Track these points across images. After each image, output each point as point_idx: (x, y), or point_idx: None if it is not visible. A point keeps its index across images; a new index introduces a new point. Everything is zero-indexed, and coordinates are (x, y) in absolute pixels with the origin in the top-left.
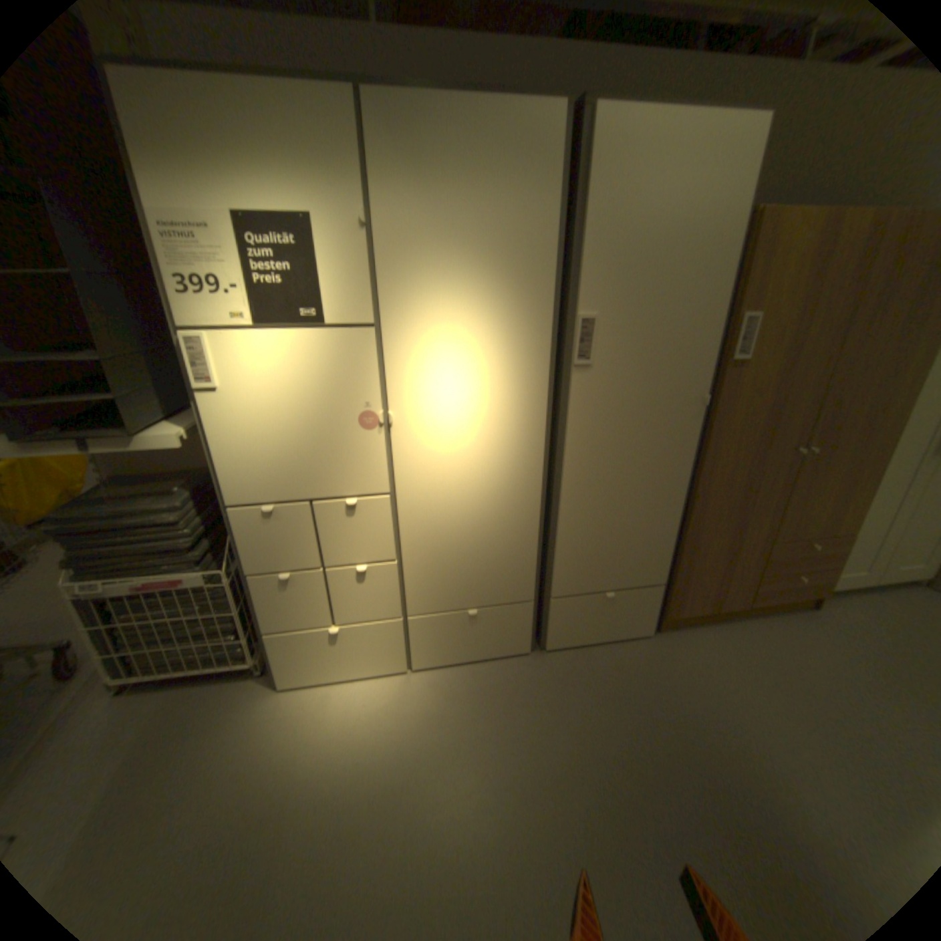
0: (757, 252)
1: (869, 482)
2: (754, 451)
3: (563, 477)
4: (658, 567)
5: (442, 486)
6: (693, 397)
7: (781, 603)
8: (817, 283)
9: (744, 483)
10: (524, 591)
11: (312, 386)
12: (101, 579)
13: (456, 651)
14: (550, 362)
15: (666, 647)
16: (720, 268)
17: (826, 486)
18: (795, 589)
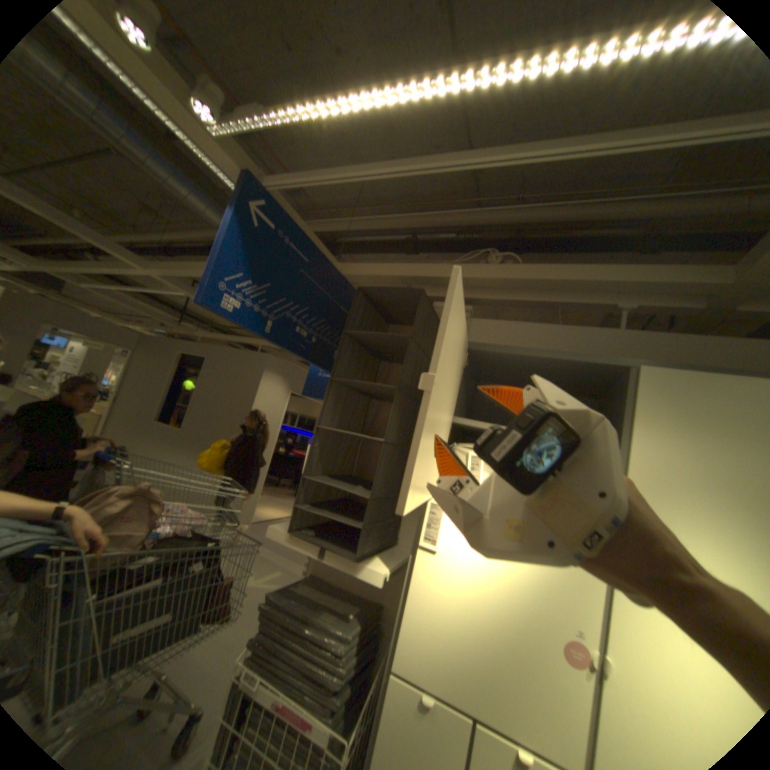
0: None
1: None
2: None
3: None
4: None
5: None
6: None
7: None
8: None
9: None
10: None
11: (523, 586)
12: (260, 674)
13: None
14: None
15: None
16: None
17: None
18: None
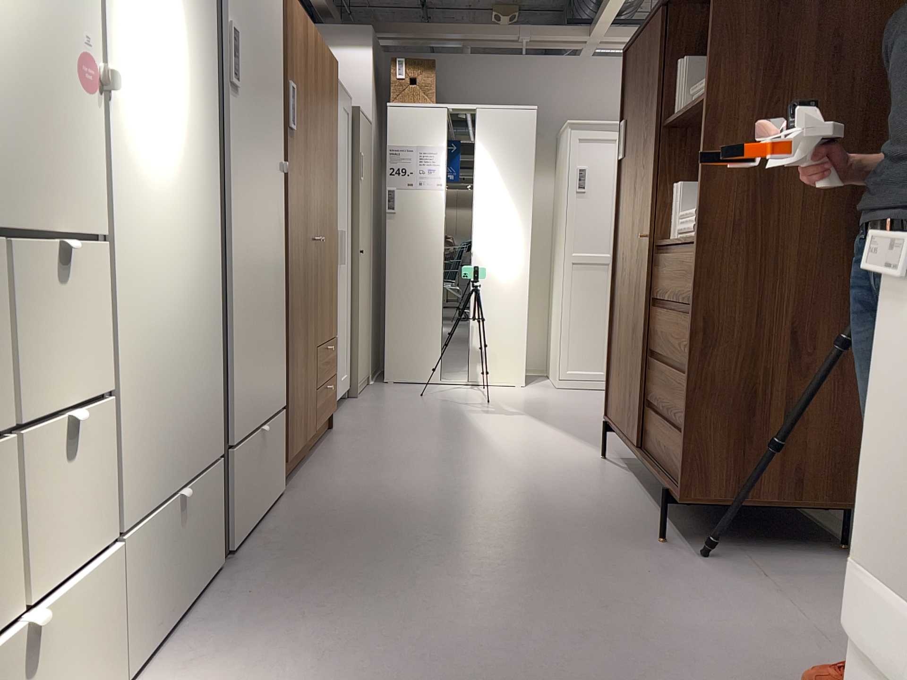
0: (287, 25)
1: (334, 278)
2: (302, 234)
3: (228, 240)
4: (279, 381)
5: (150, 234)
6: (278, 159)
7: (323, 420)
8: (306, 74)
9: (302, 271)
10: (214, 440)
11: None
12: None
13: (169, 600)
14: (212, 70)
15: (302, 492)
16: (277, 27)
17: (324, 280)
18: (326, 401)
